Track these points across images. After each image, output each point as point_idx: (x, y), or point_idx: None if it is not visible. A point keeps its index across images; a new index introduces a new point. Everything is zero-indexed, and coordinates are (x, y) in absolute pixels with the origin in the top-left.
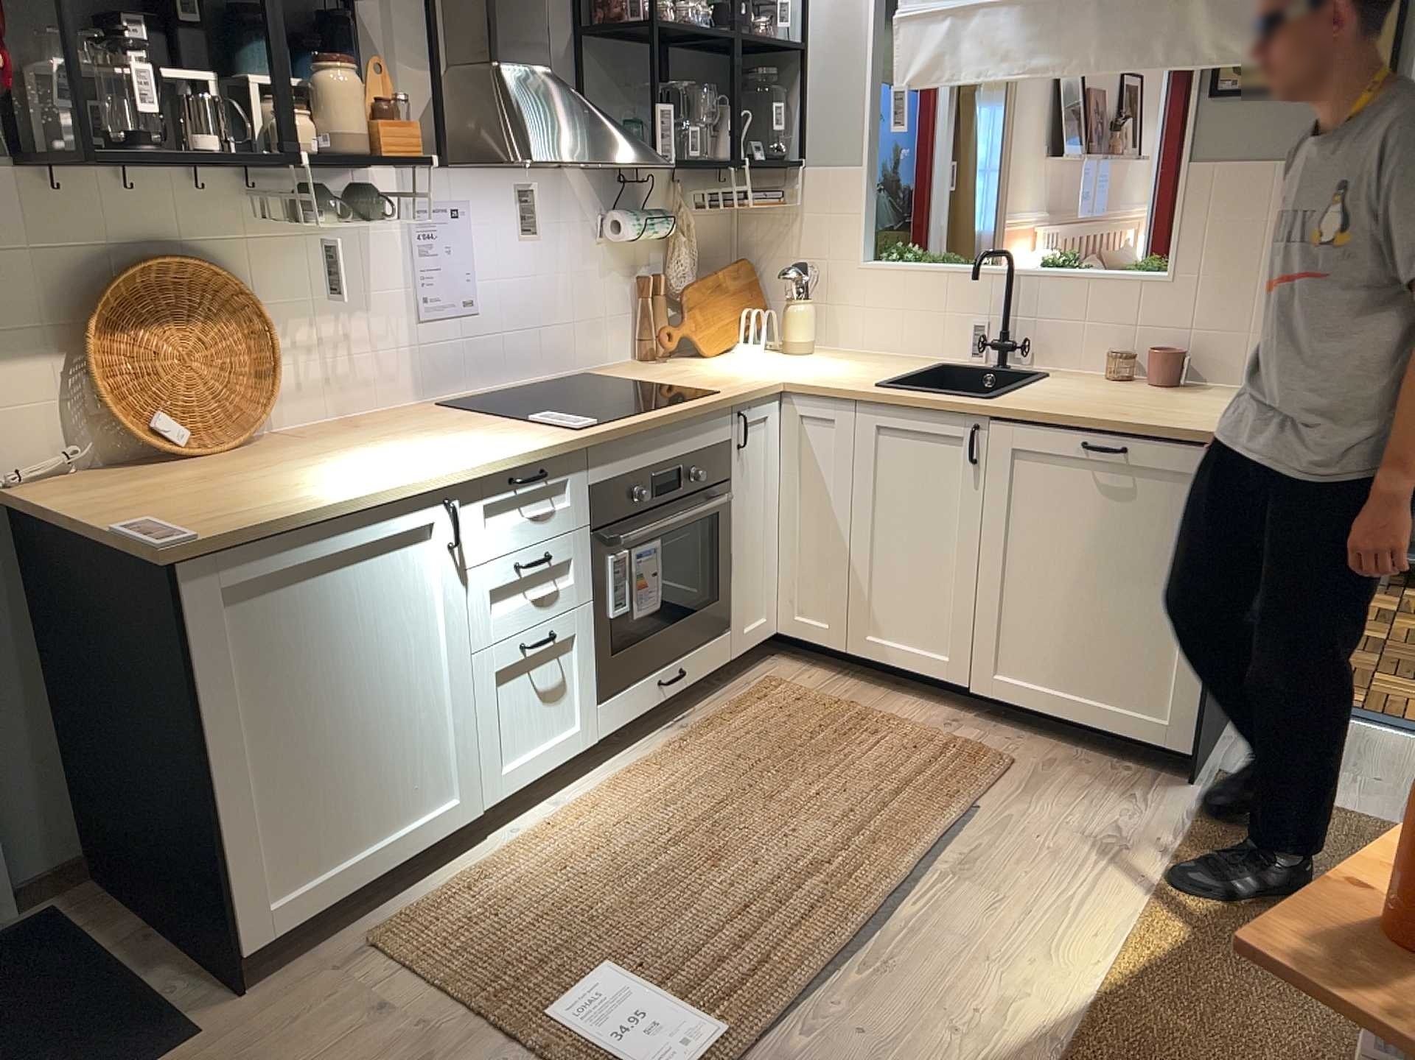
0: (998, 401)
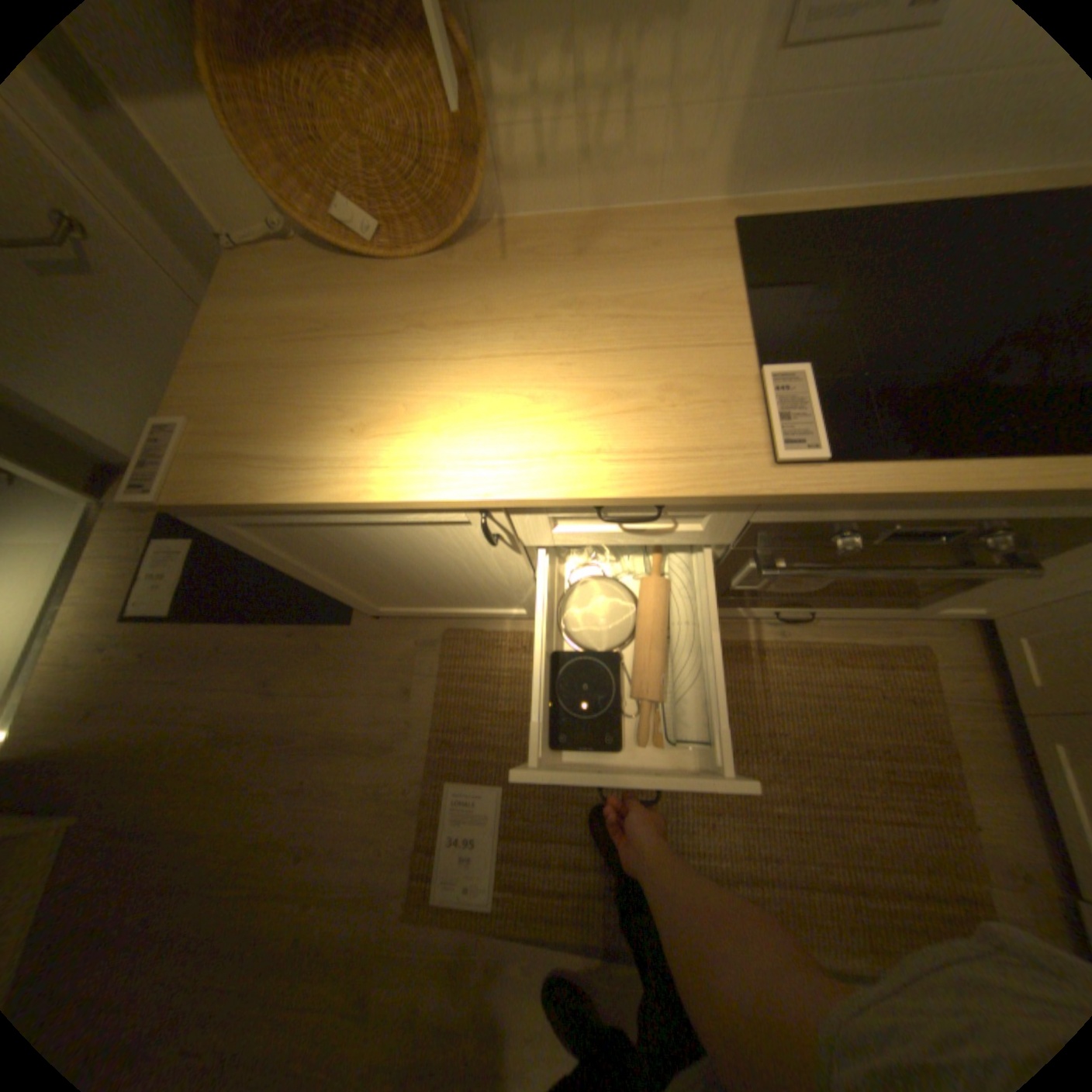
0: None
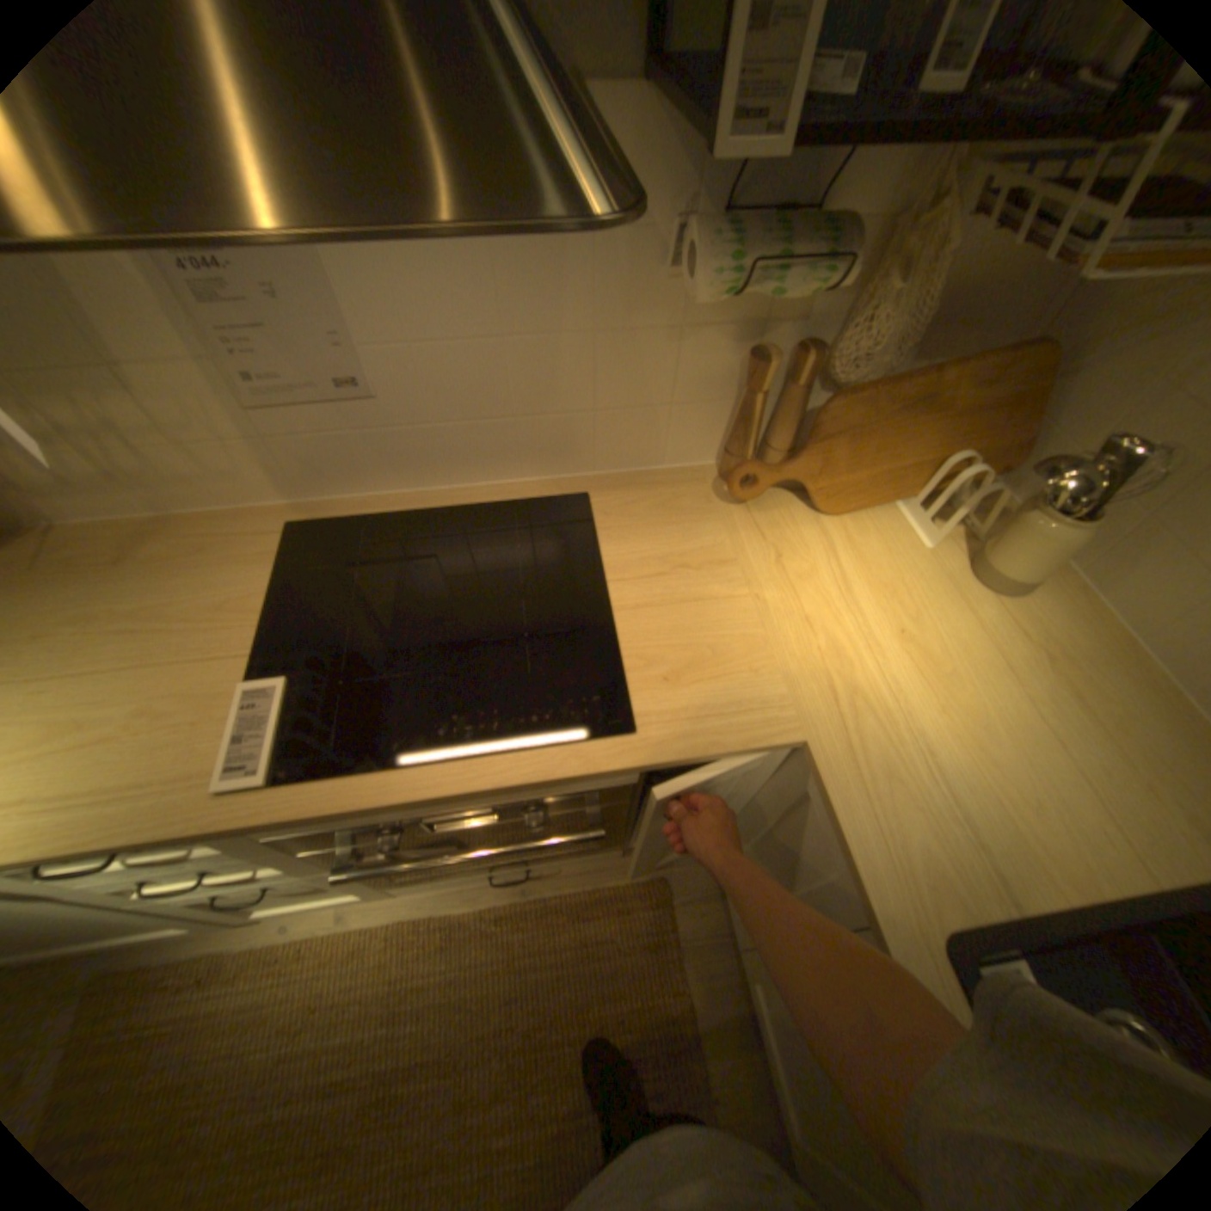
0: None
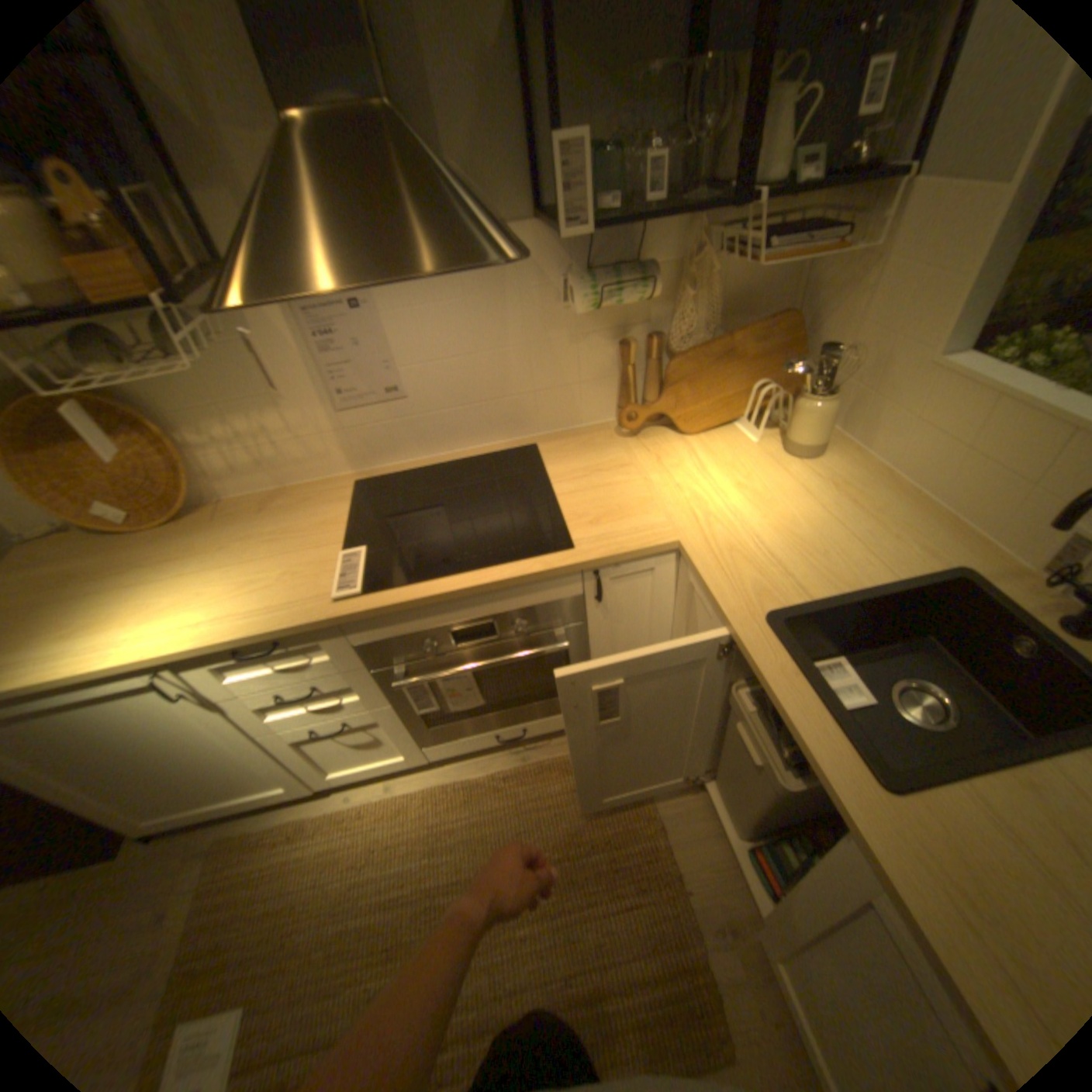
0: (892, 811)
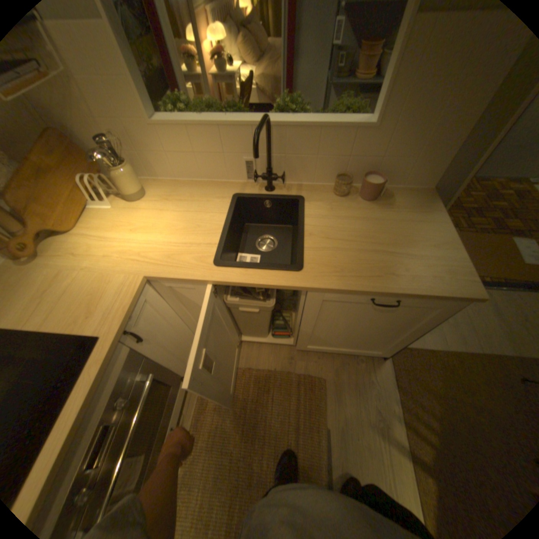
0: (306, 274)
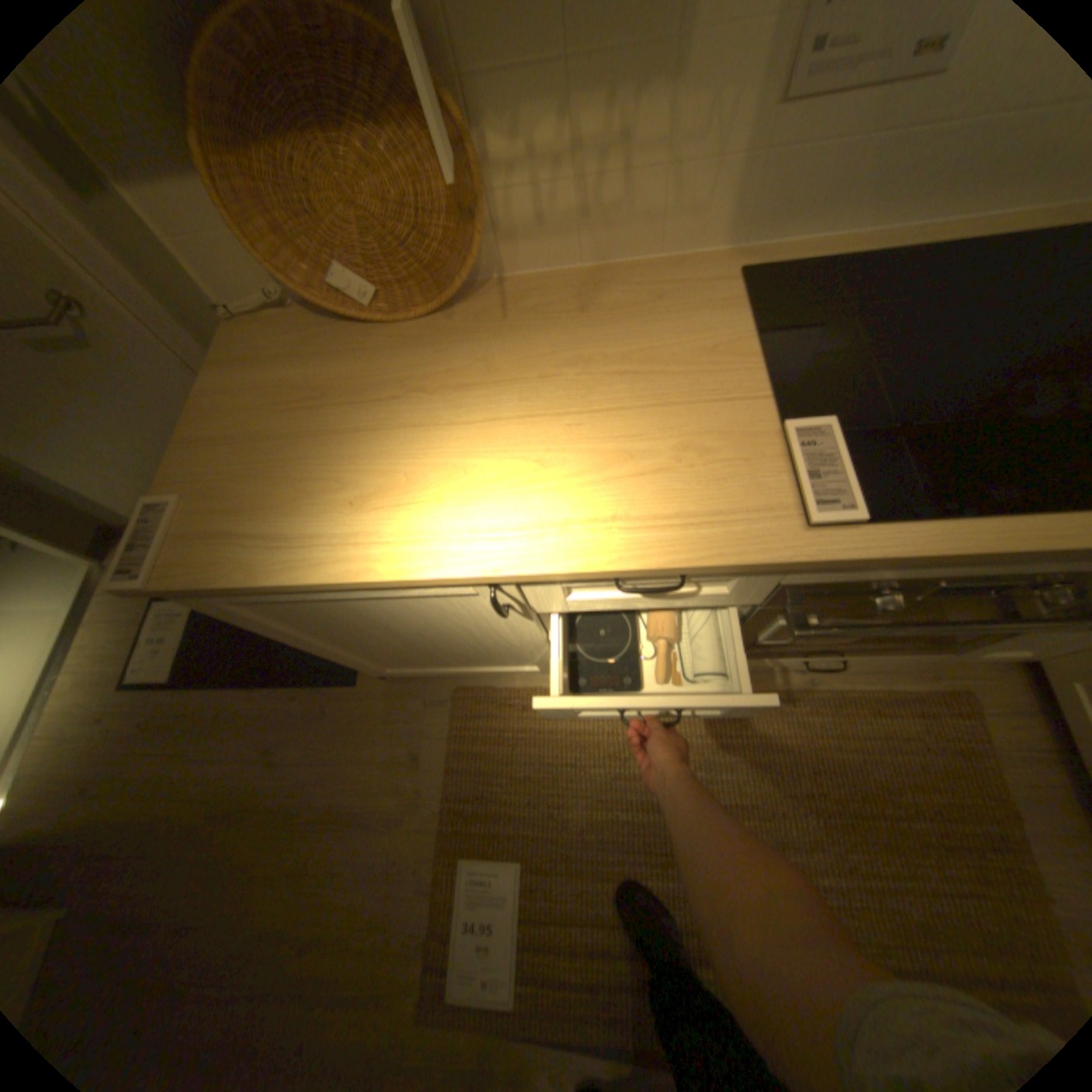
0: None
